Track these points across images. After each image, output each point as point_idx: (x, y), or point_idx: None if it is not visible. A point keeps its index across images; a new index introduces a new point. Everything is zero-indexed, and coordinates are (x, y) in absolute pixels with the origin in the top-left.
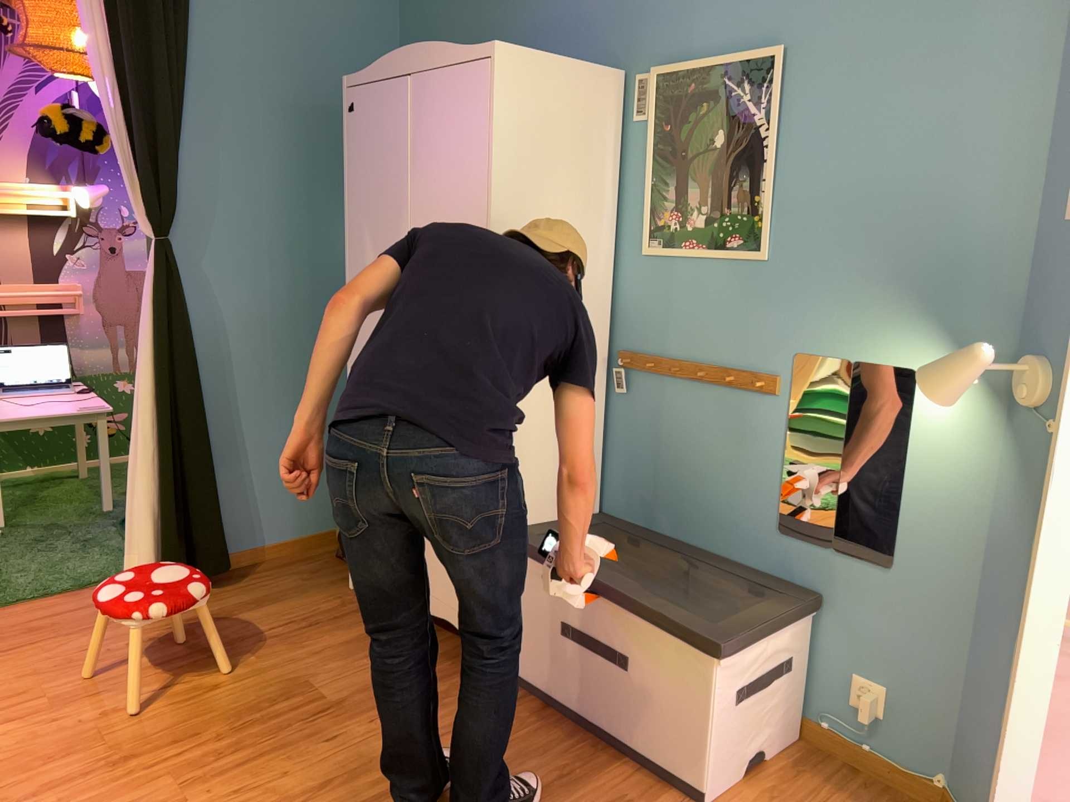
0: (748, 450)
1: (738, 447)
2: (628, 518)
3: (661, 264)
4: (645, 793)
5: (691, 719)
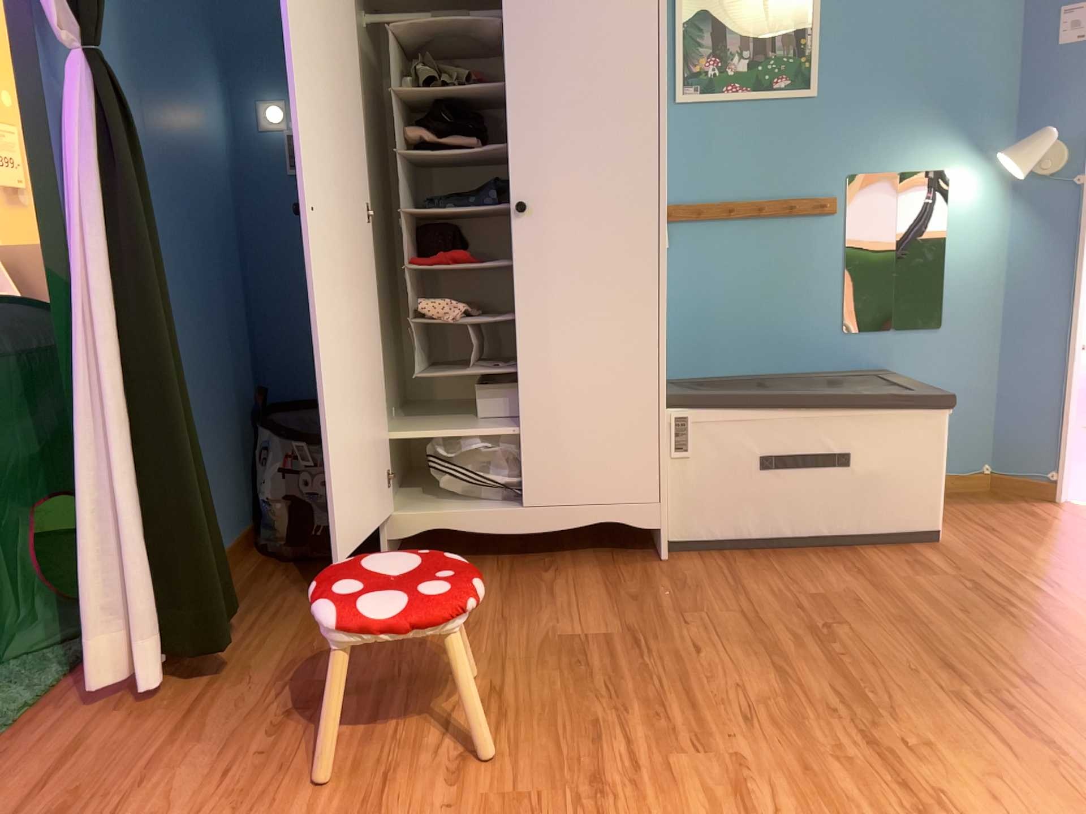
0: (809, 269)
1: (798, 270)
2: (689, 370)
3: (698, 111)
4: (902, 554)
5: (923, 473)
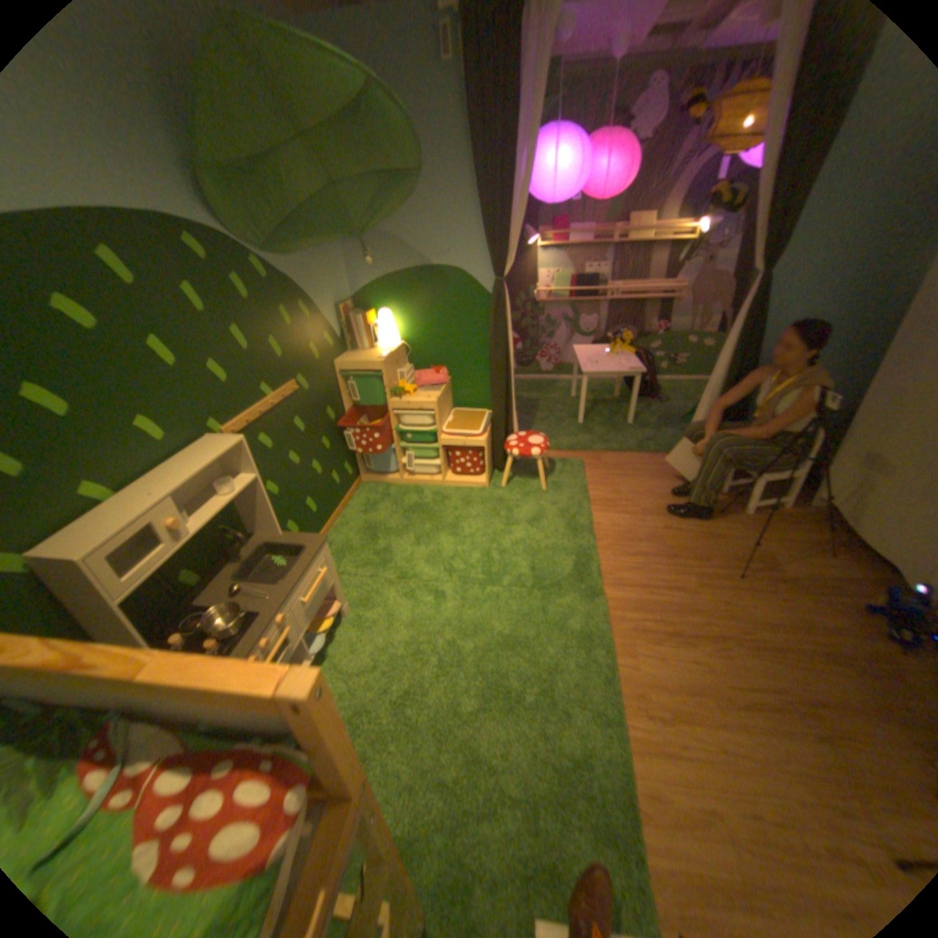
0: None
1: None
2: None
3: None
4: None
5: None
